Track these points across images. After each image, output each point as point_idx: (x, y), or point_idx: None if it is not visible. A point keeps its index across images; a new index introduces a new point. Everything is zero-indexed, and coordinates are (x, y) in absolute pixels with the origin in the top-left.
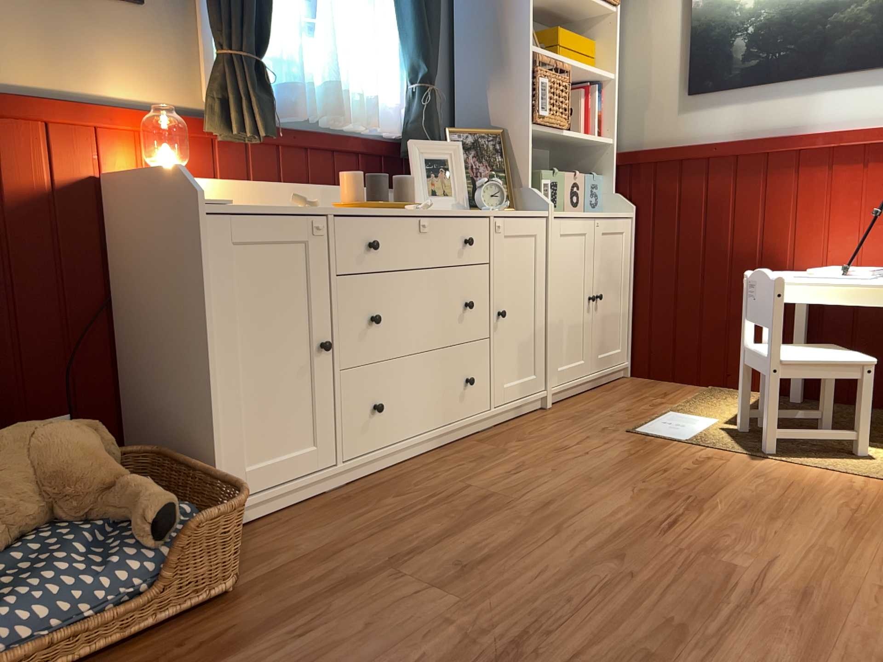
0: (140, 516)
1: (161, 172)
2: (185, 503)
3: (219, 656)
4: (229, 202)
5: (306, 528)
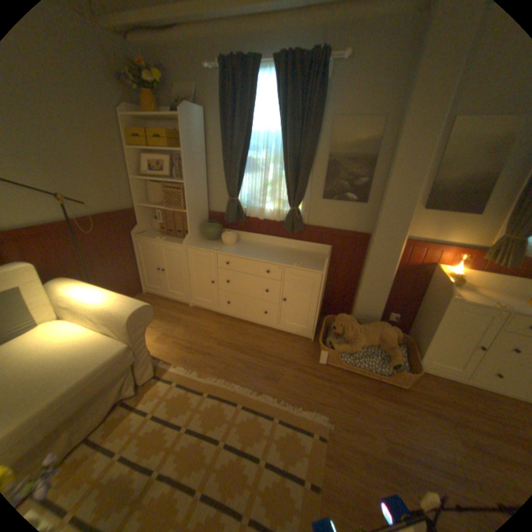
0: (393, 363)
1: (449, 280)
2: (411, 359)
3: (393, 401)
4: (465, 299)
5: (442, 389)
